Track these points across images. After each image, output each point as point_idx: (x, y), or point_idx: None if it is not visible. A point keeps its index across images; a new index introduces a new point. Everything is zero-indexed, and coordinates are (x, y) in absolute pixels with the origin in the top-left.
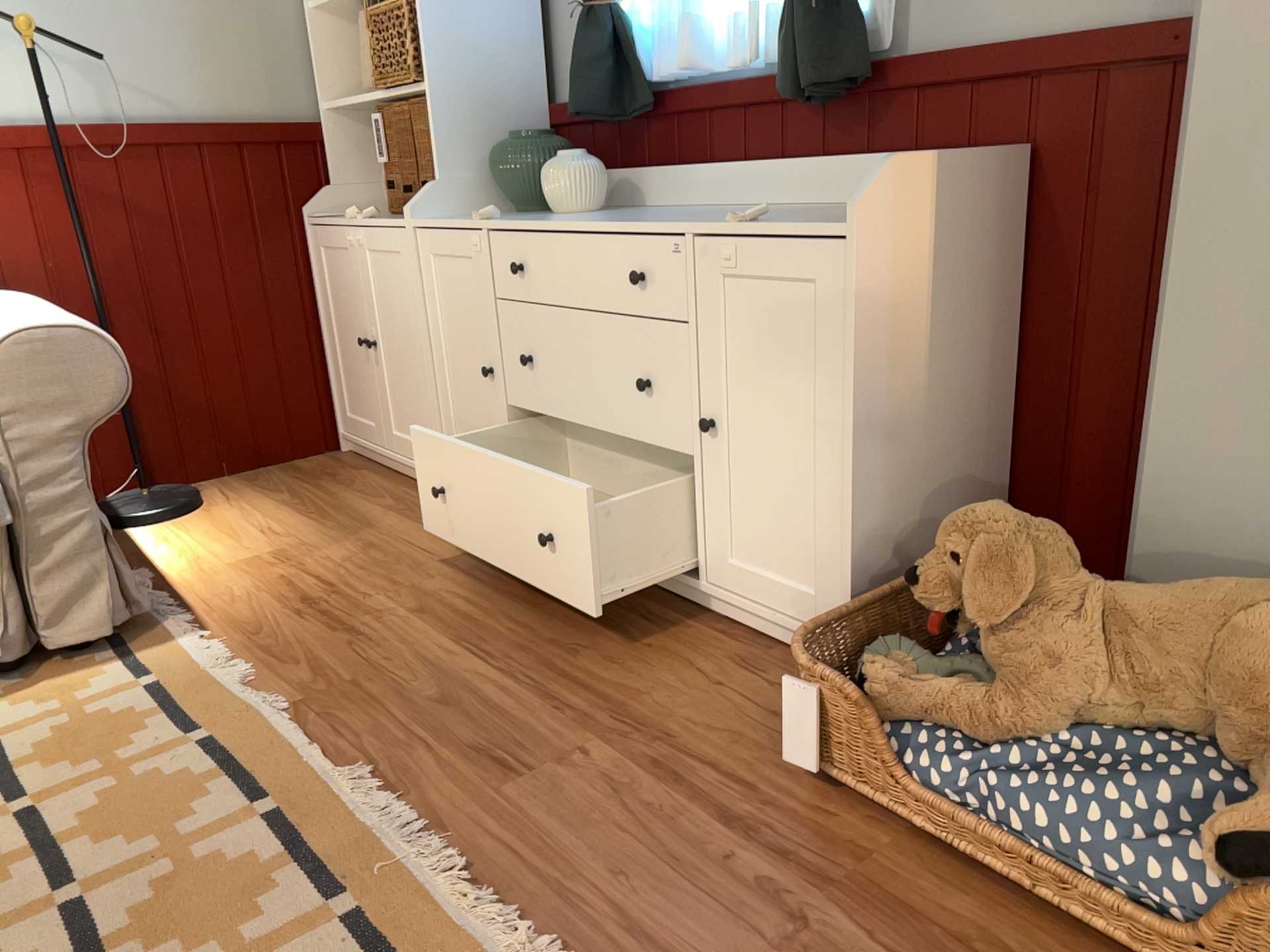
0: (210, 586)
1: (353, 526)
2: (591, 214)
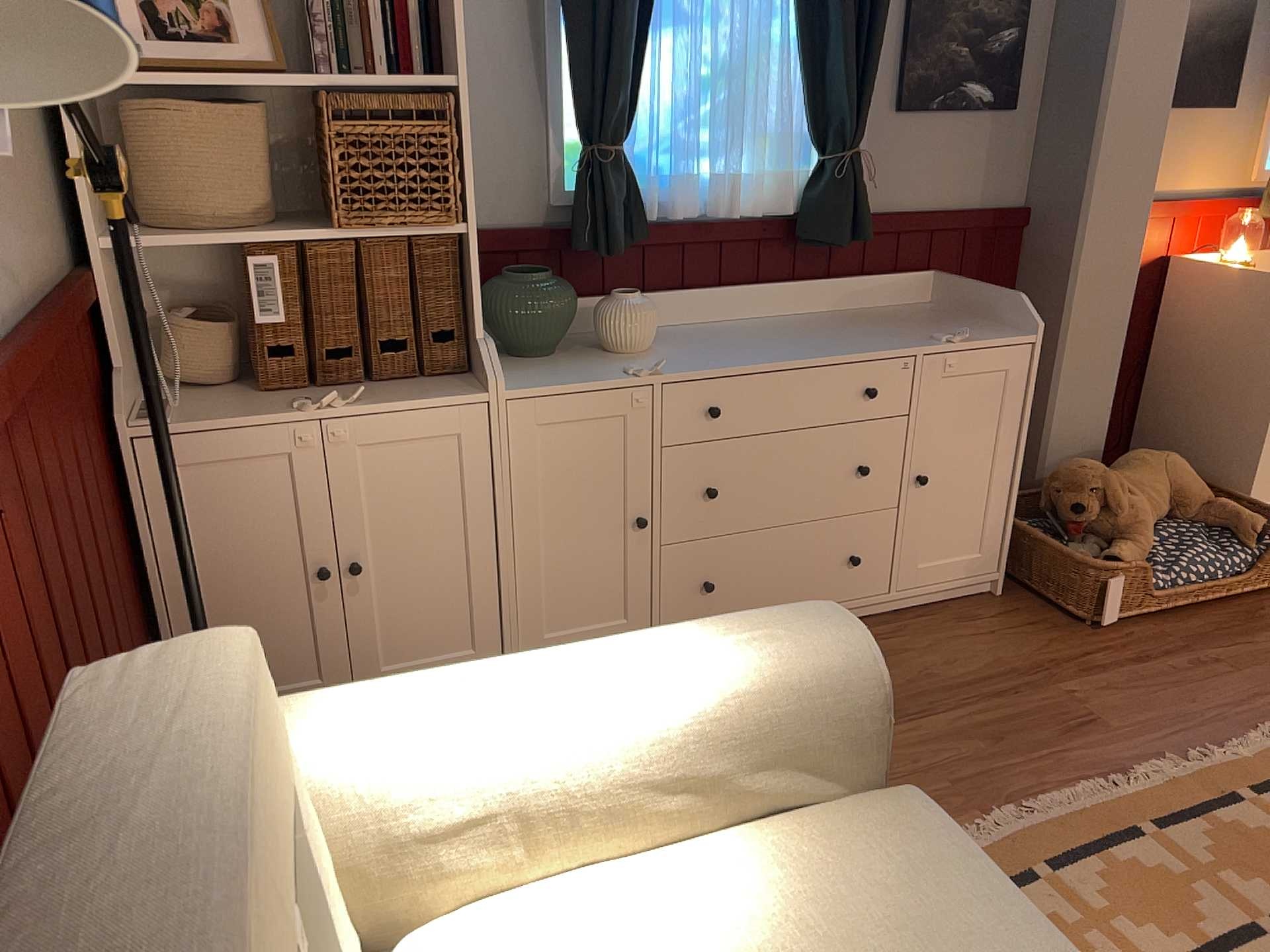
0: None
1: None
2: (676, 348)
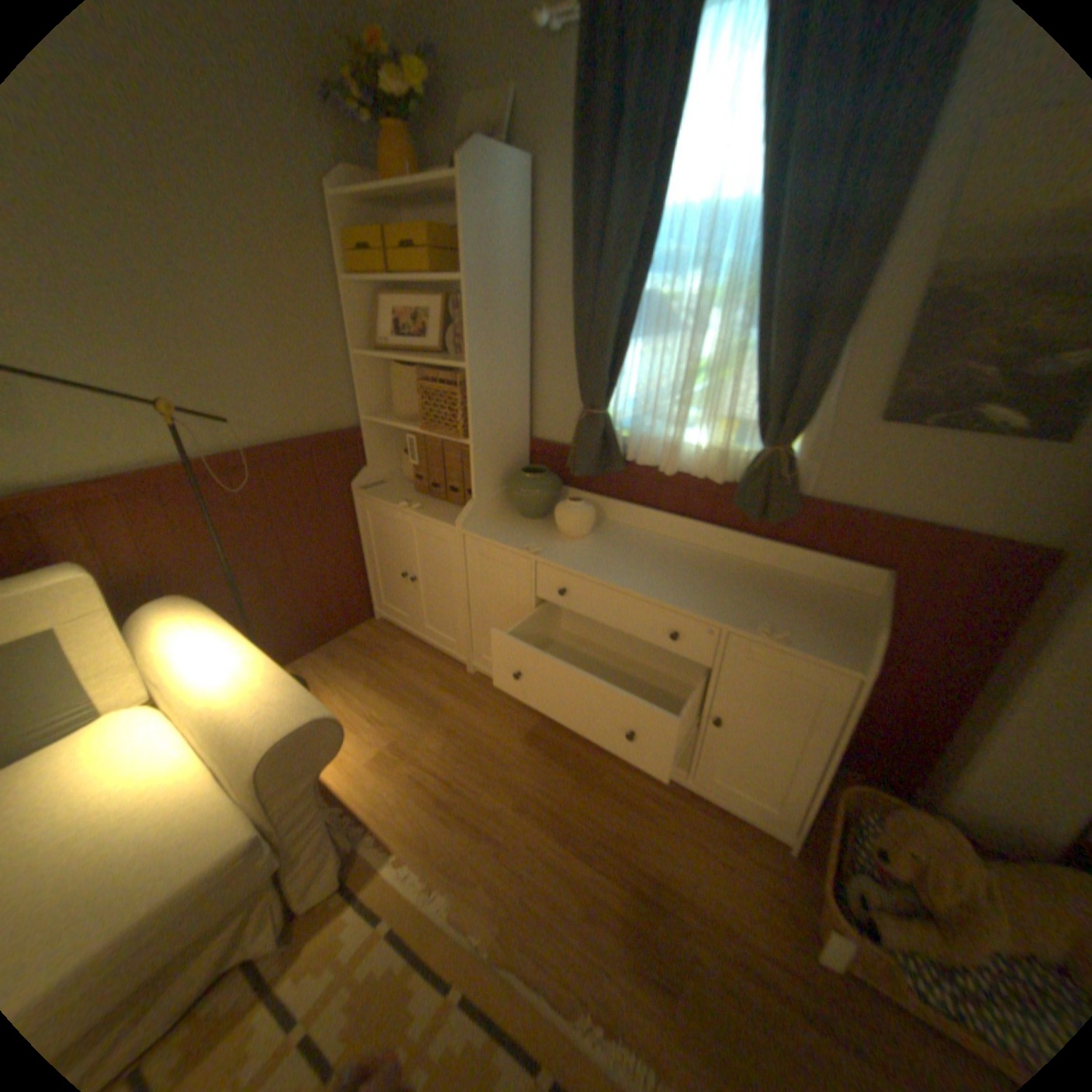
0: (364, 795)
1: (427, 710)
2: (594, 544)
